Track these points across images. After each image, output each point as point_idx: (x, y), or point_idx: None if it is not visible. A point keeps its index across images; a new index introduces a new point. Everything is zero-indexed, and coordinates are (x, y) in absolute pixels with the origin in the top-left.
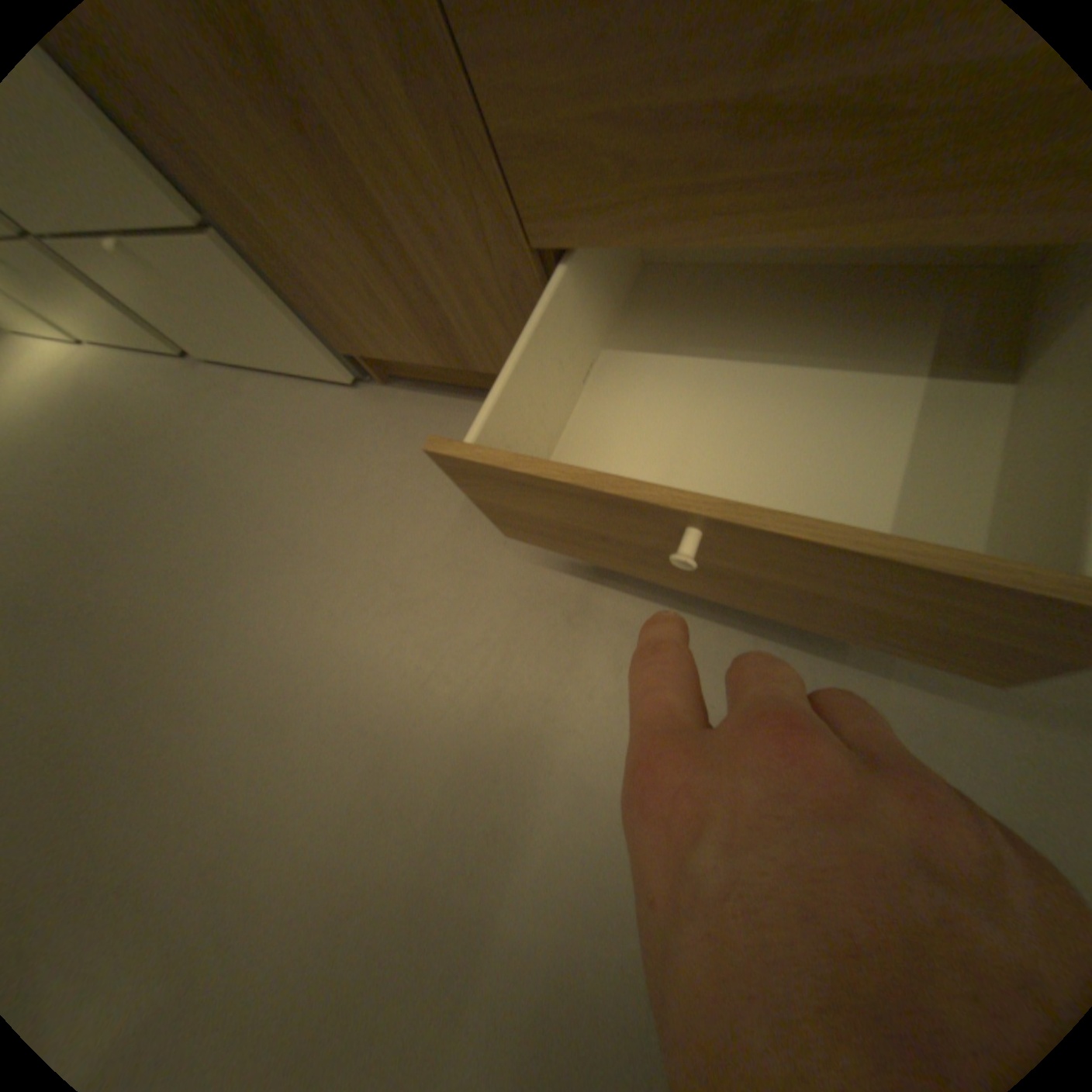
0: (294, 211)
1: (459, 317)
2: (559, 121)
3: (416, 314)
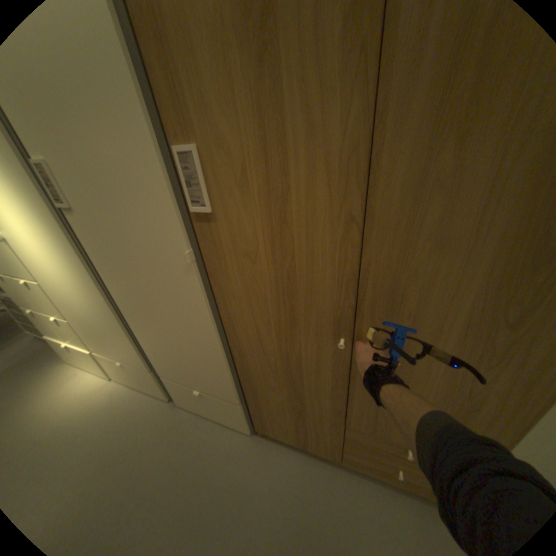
0: (278, 416)
1: (311, 443)
2: (359, 440)
3: (297, 437)
